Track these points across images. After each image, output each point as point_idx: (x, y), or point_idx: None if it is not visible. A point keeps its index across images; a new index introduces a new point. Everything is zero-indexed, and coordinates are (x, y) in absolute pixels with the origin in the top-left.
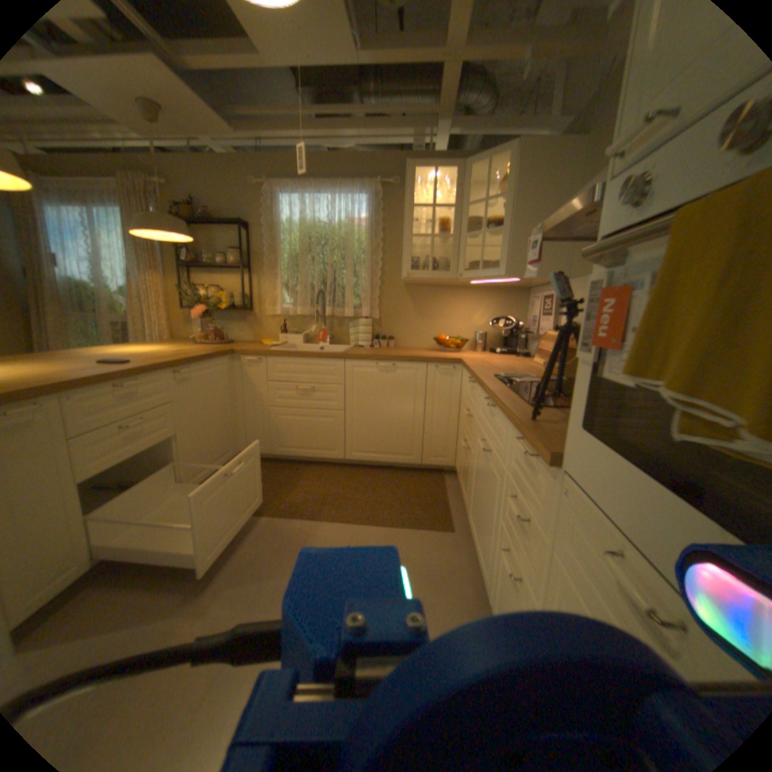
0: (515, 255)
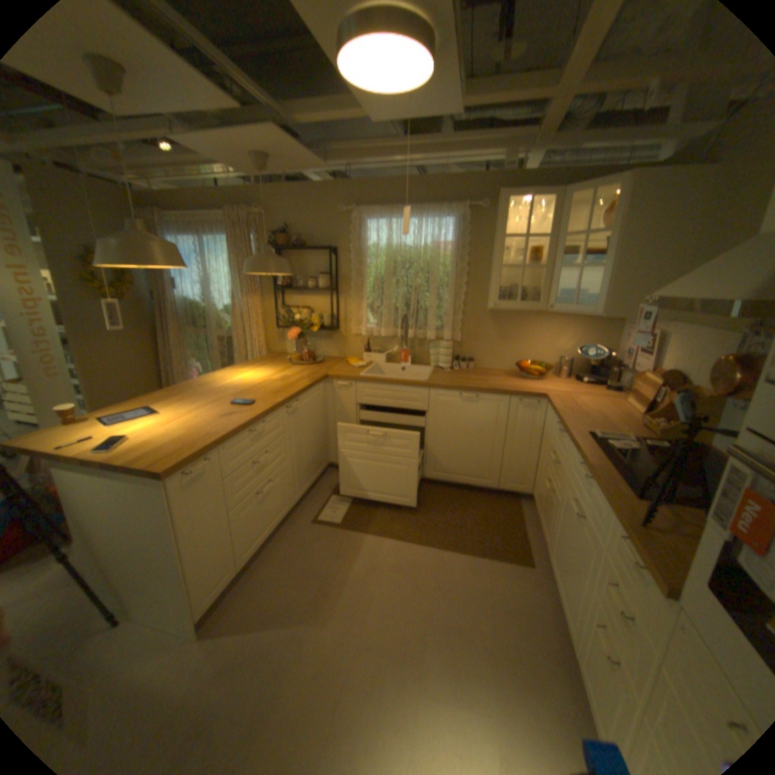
0: (617, 294)
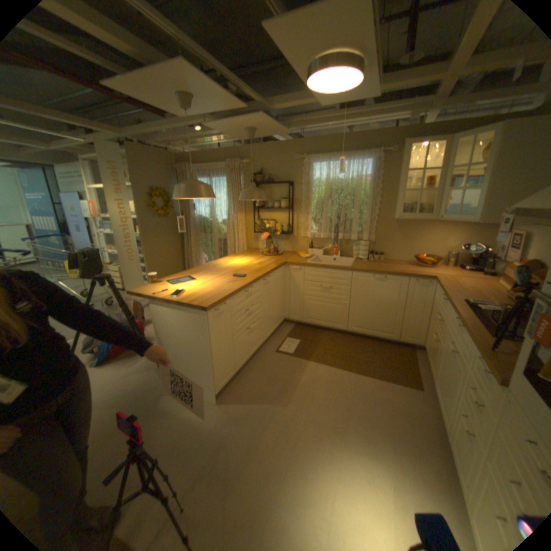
0: (491, 207)
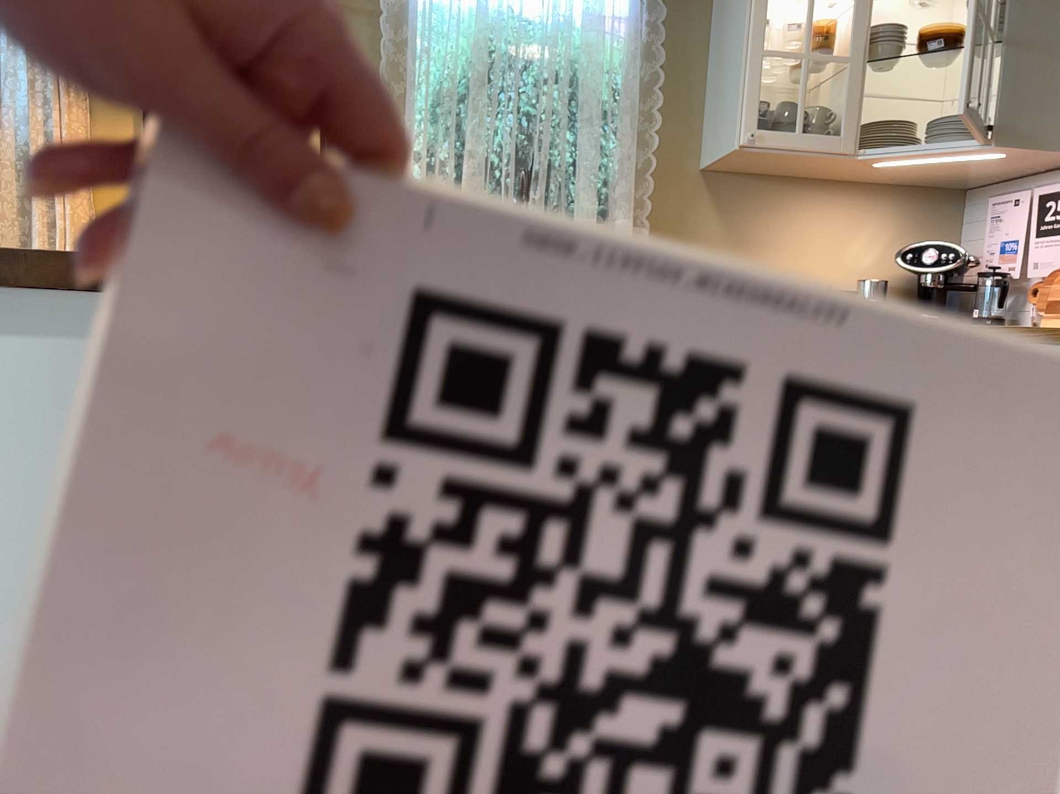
0: (1013, 98)
